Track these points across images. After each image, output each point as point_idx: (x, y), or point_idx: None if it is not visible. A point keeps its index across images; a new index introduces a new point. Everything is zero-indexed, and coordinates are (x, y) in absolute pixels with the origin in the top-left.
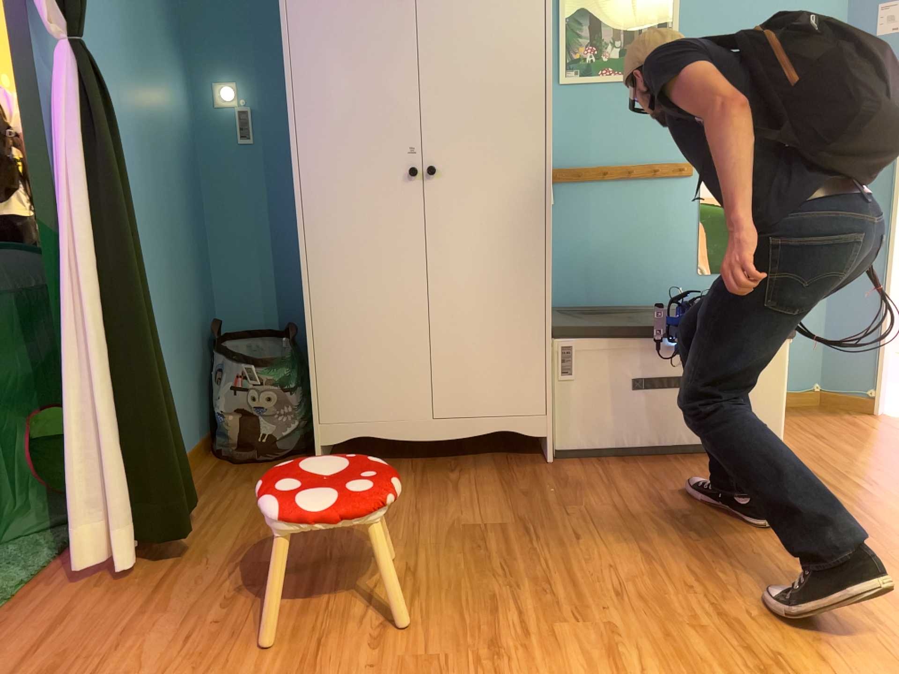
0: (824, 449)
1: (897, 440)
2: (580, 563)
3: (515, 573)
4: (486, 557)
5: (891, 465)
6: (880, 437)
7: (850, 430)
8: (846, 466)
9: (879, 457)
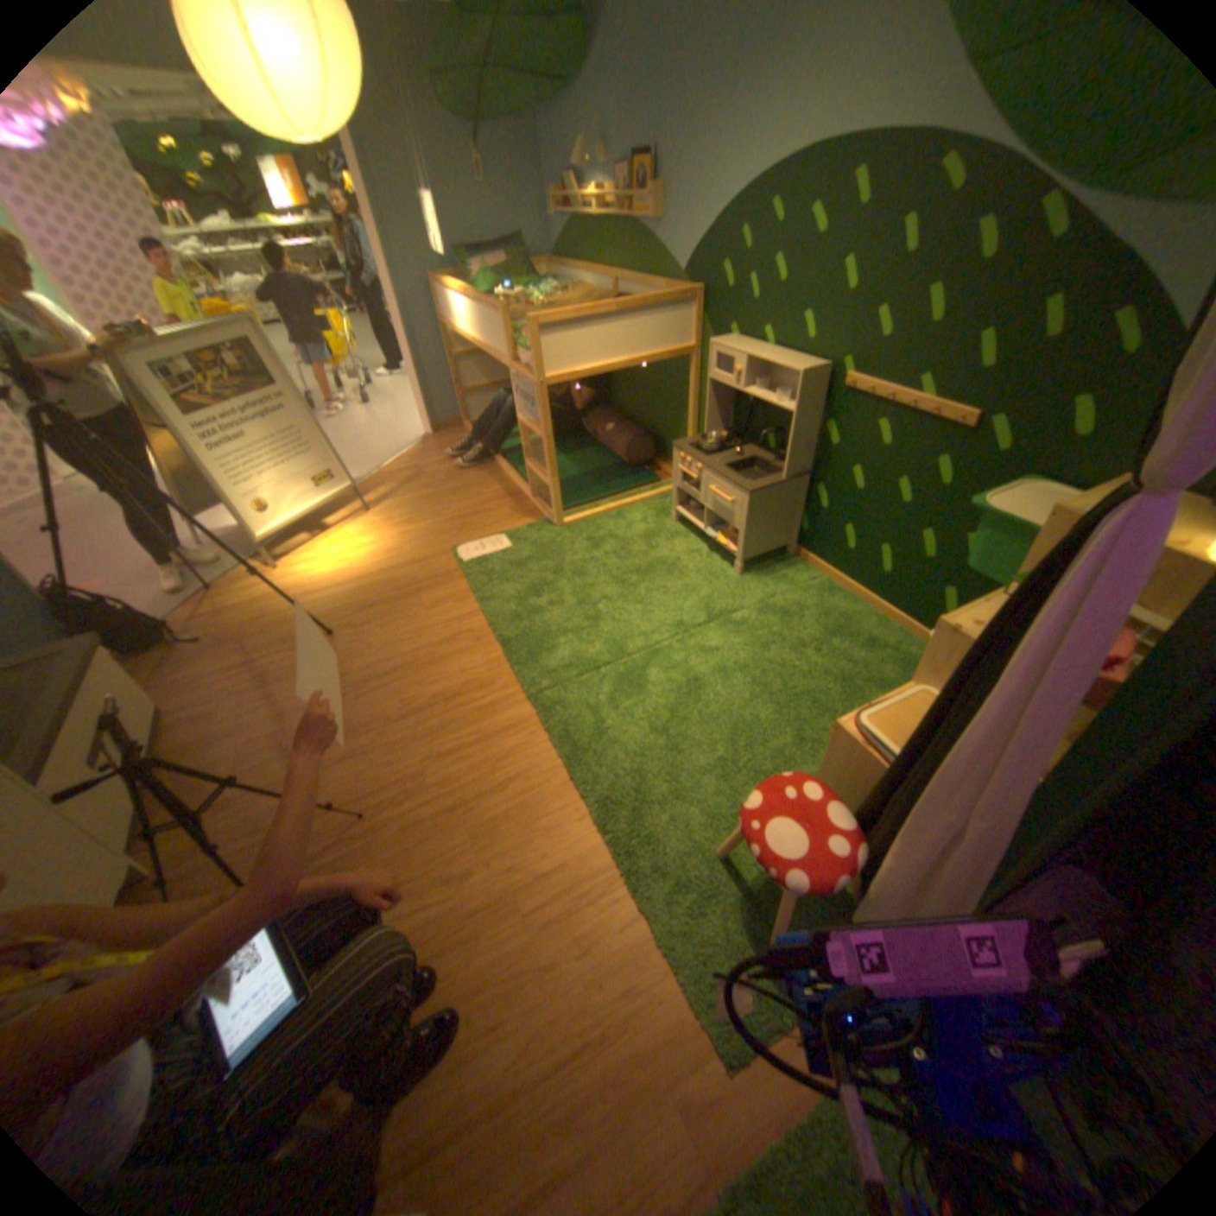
0: (165, 688)
1: (159, 654)
2: (342, 793)
3: (359, 827)
4: (338, 854)
5: (205, 657)
6: (149, 661)
7: (128, 676)
8: (201, 677)
9: (188, 662)
